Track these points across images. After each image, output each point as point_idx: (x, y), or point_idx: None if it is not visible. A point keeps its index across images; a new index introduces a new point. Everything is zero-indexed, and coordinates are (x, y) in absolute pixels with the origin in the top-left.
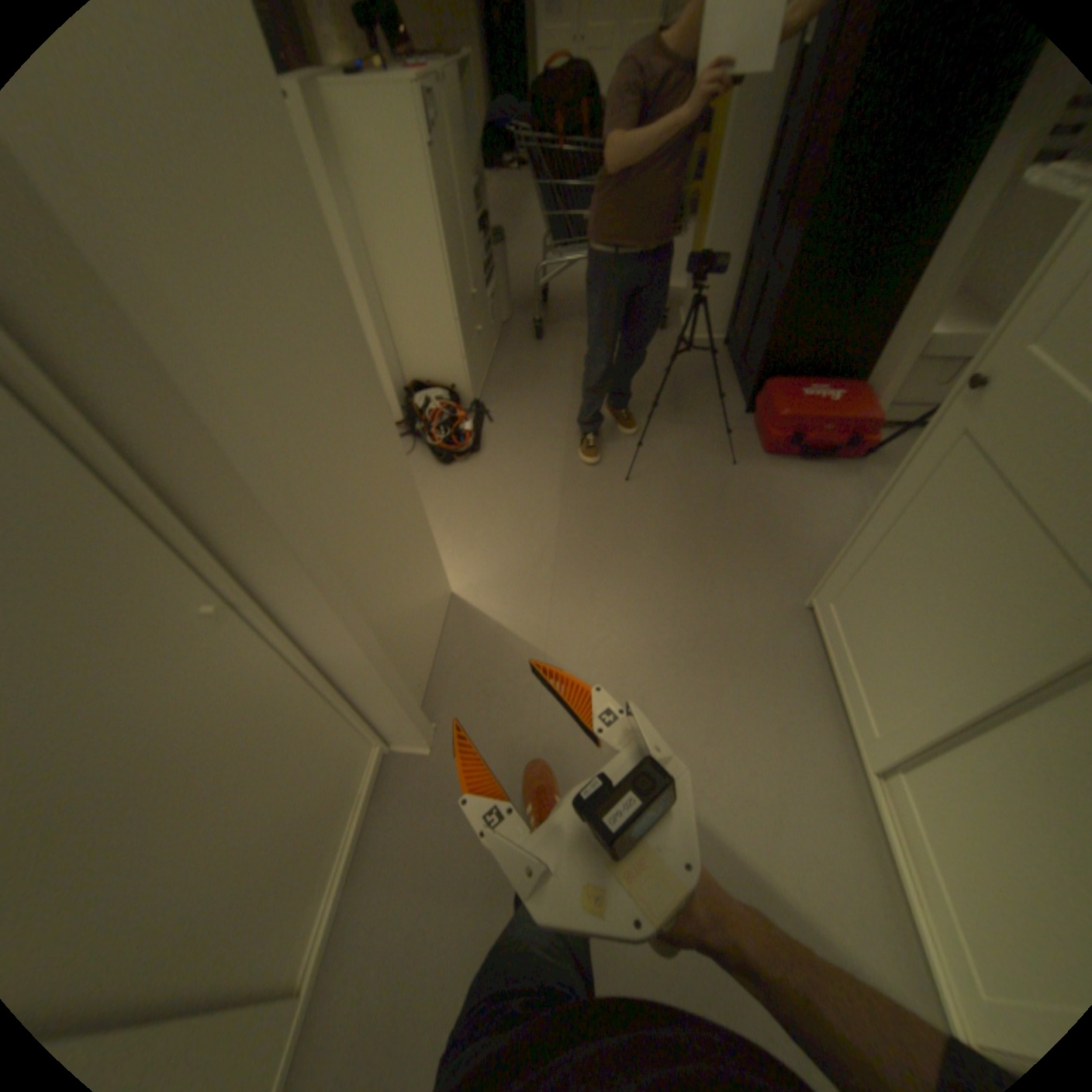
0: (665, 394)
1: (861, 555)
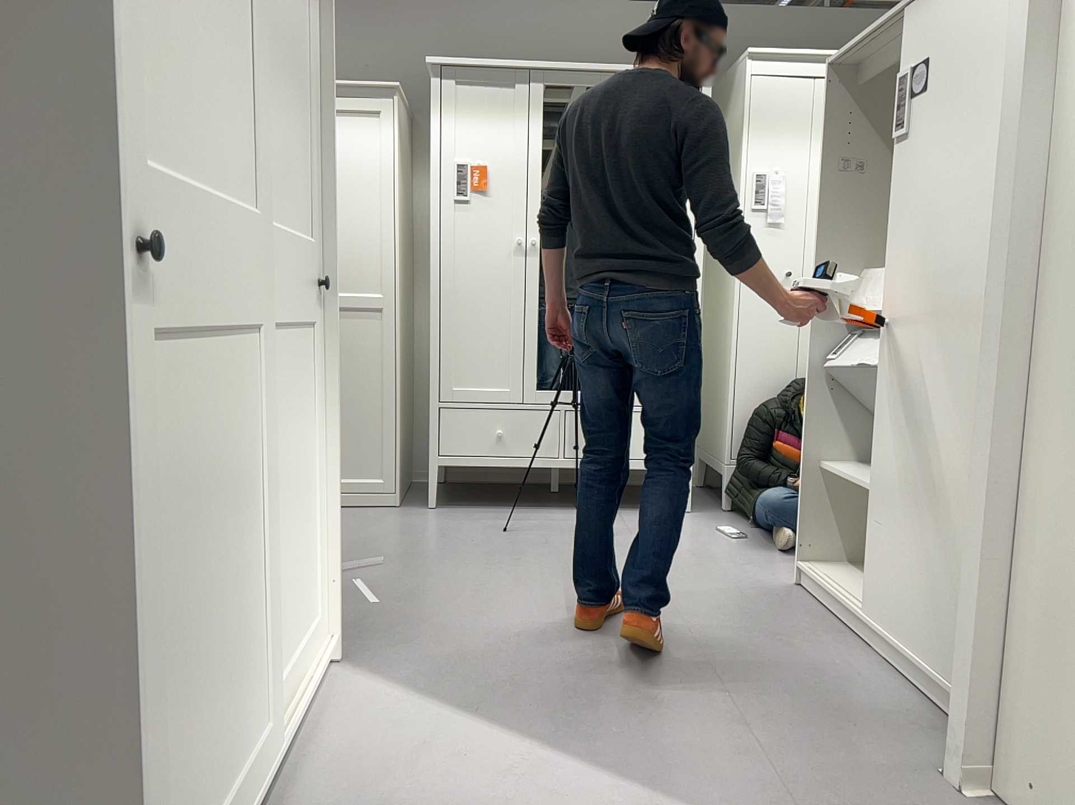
0: None
1: (143, 752)
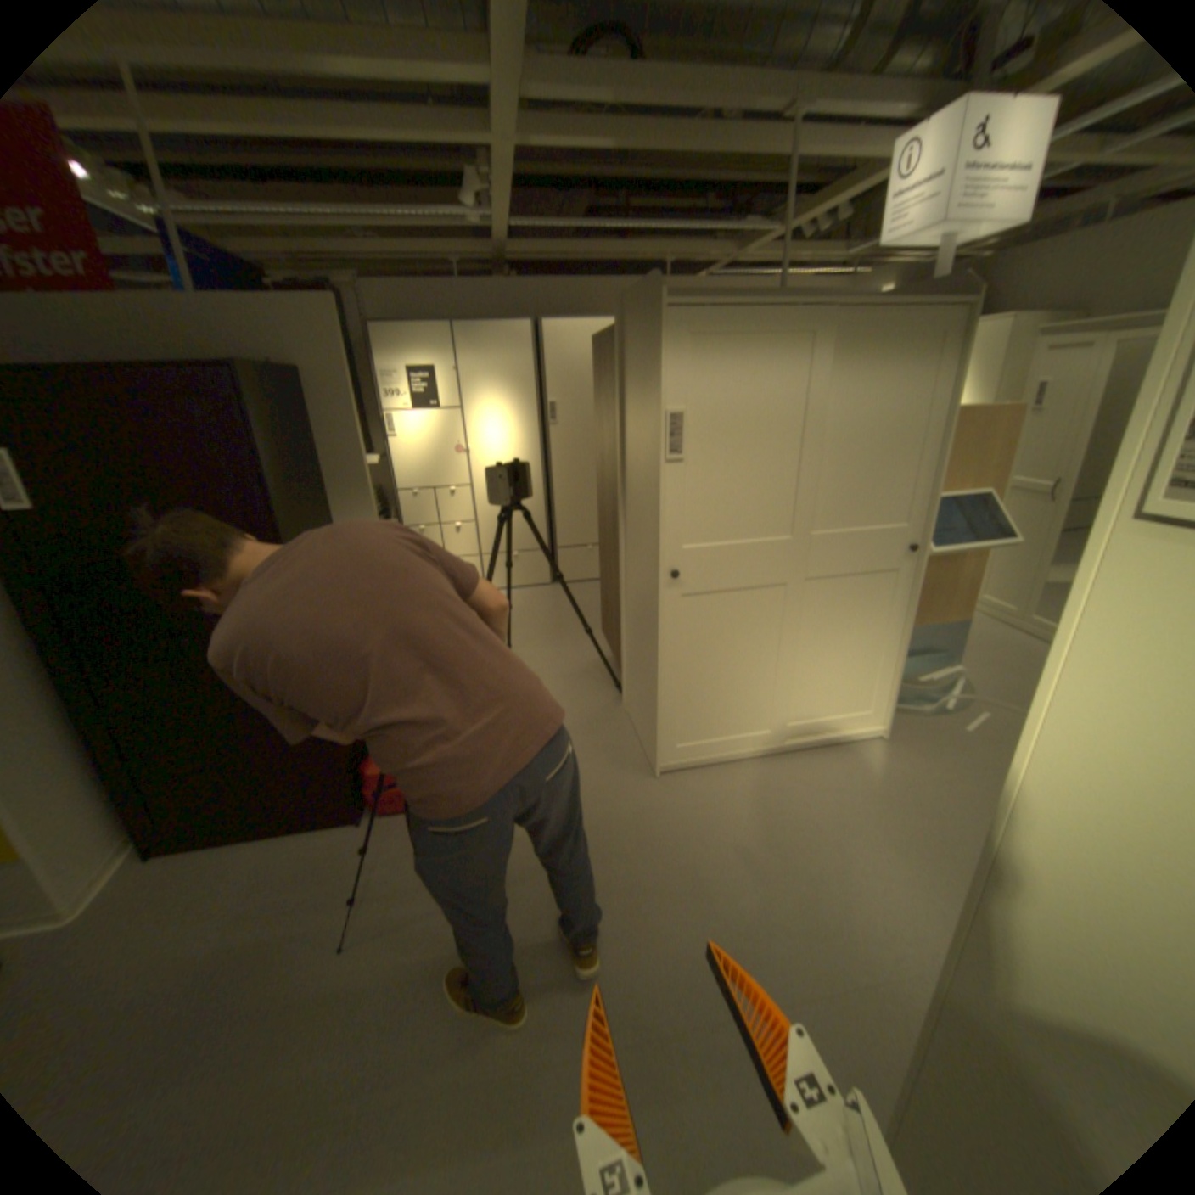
0: (265, 939)
1: (673, 702)
